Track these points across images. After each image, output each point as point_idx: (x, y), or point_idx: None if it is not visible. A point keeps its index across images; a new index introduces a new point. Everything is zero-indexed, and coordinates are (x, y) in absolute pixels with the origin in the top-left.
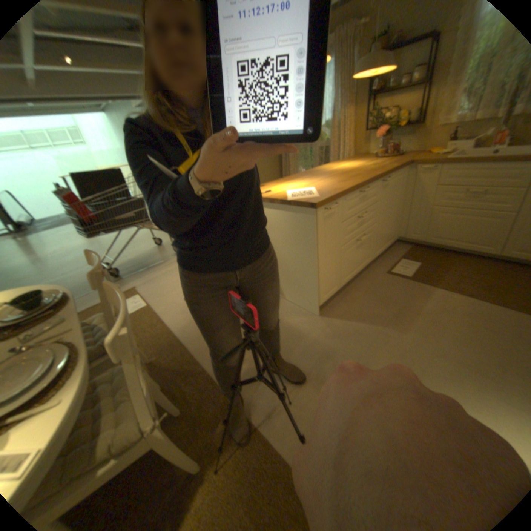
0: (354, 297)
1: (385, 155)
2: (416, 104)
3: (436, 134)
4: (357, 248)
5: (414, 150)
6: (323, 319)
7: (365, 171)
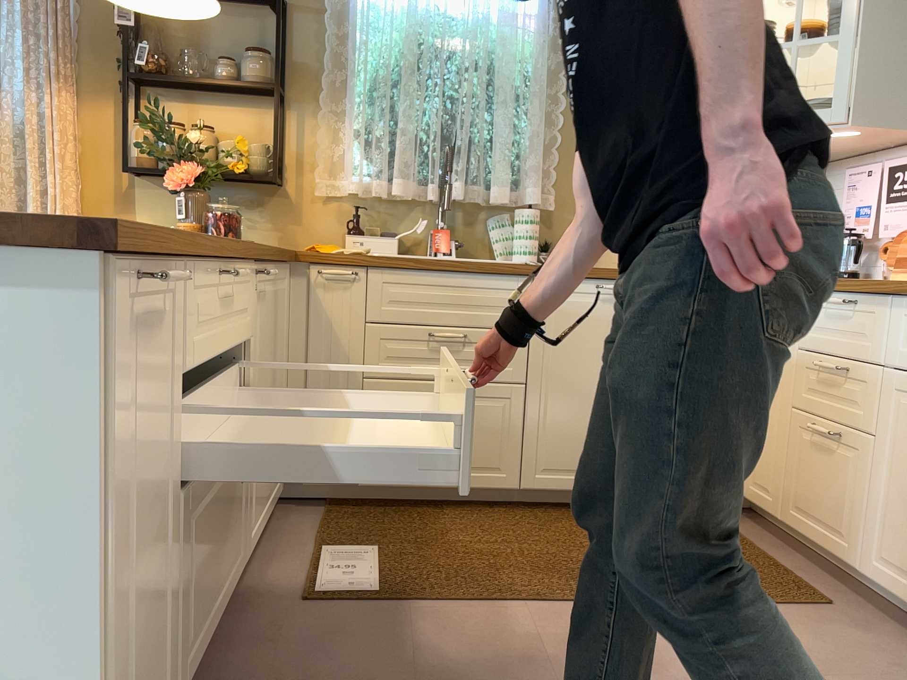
0: None
1: None
2: (257, 142)
3: (315, 219)
4: (210, 513)
5: None
6: None
7: None
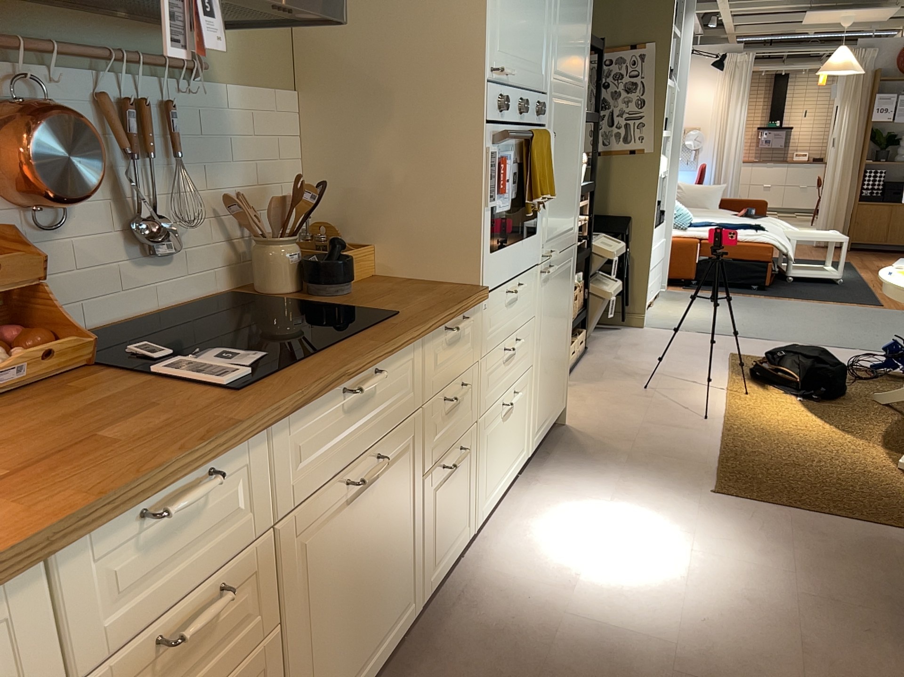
0: None
1: None
2: None
3: None
4: None
5: None
6: None
7: None
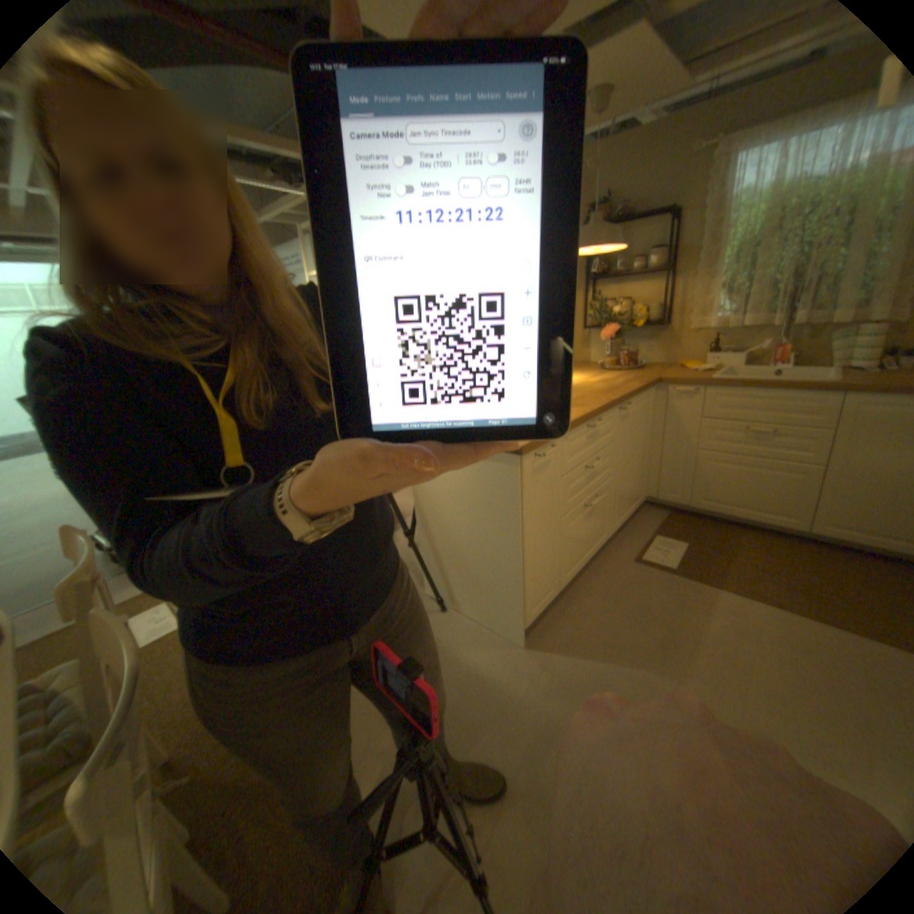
0: (585, 609)
1: (617, 368)
2: (656, 298)
3: (689, 342)
4: (586, 519)
5: (658, 363)
6: (534, 655)
7: (593, 393)
